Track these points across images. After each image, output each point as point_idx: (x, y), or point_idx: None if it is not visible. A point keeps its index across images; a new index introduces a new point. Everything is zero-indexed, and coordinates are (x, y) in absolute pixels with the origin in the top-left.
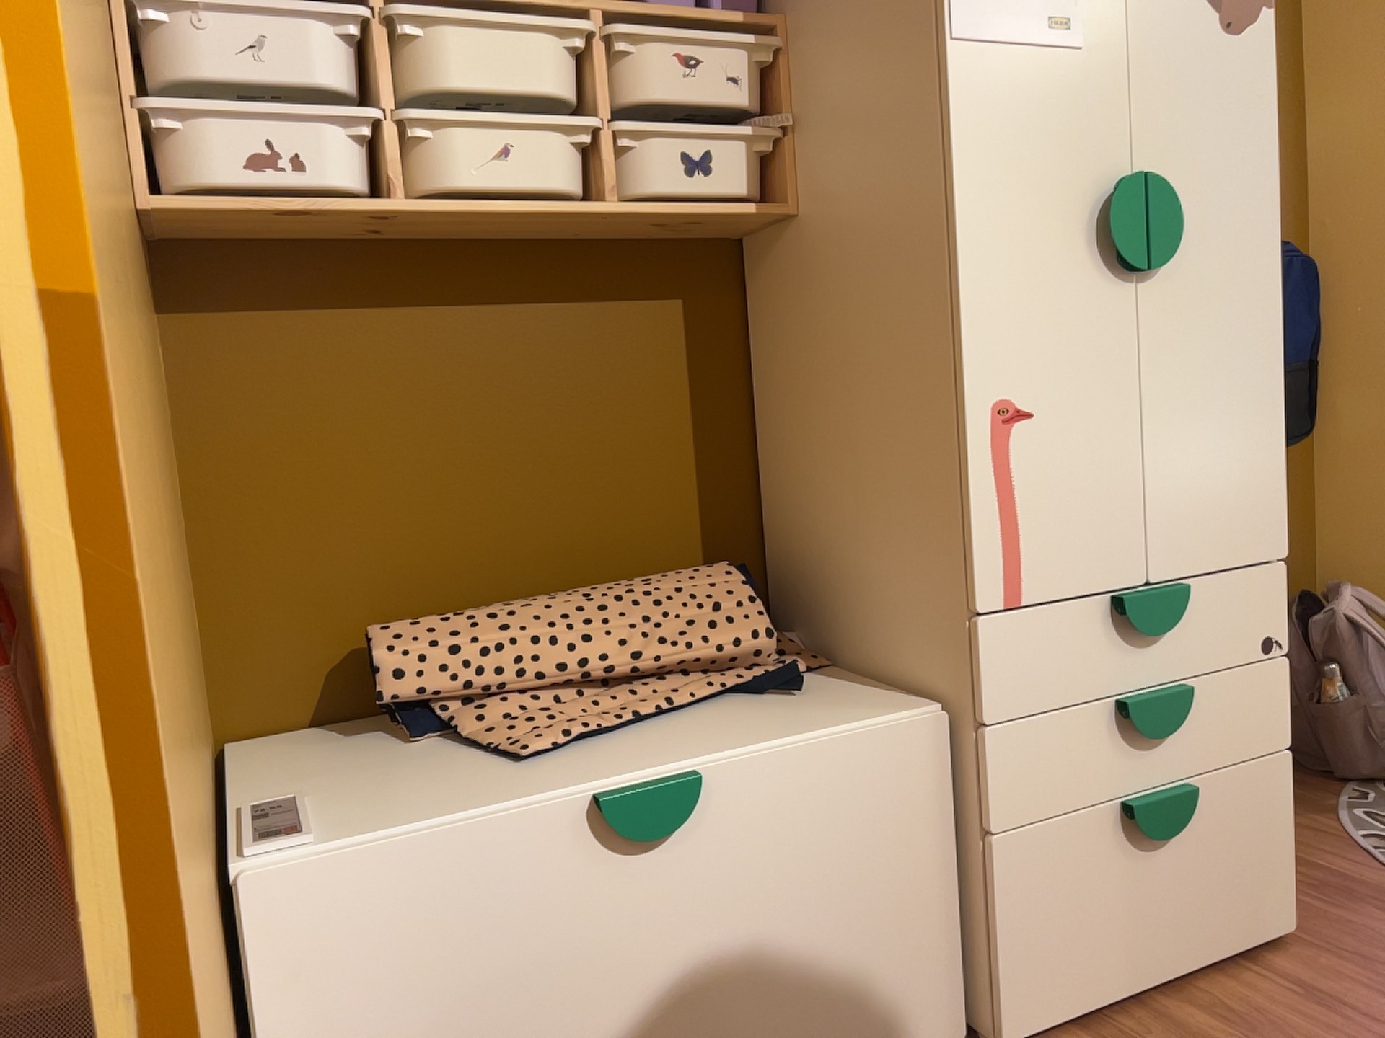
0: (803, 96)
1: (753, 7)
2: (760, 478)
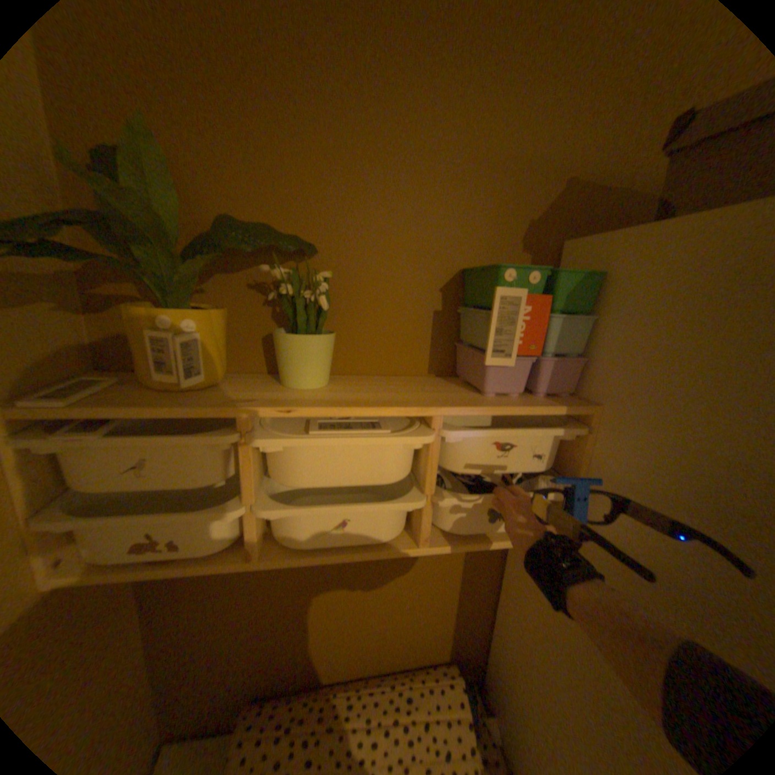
0: (598, 473)
1: (572, 382)
2: (493, 616)
